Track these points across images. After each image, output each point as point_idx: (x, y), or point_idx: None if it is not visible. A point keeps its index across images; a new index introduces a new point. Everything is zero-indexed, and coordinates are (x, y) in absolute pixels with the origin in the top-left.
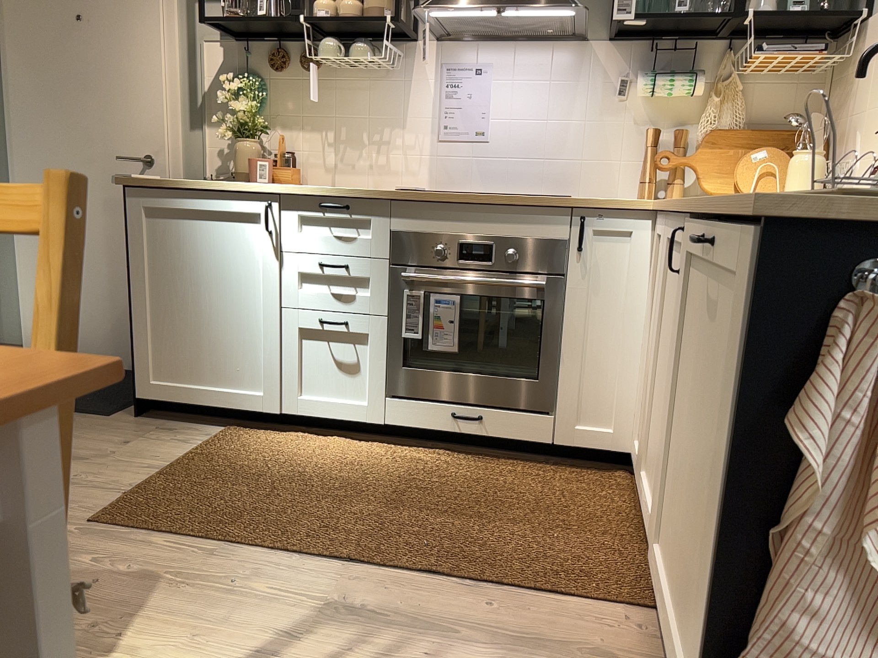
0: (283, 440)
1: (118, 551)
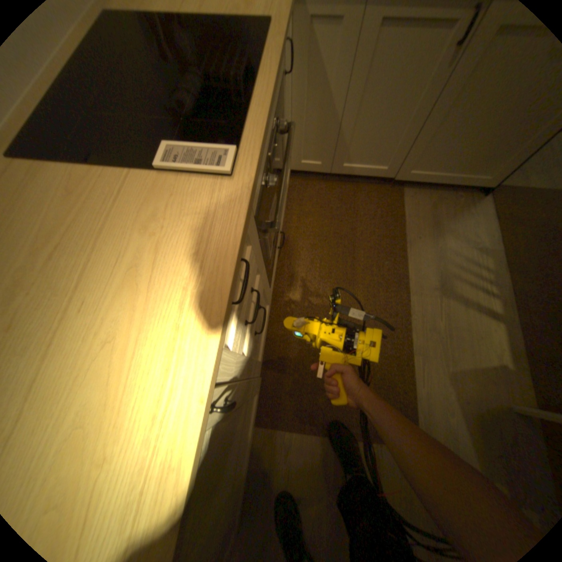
0: (272, 372)
1: (437, 411)
